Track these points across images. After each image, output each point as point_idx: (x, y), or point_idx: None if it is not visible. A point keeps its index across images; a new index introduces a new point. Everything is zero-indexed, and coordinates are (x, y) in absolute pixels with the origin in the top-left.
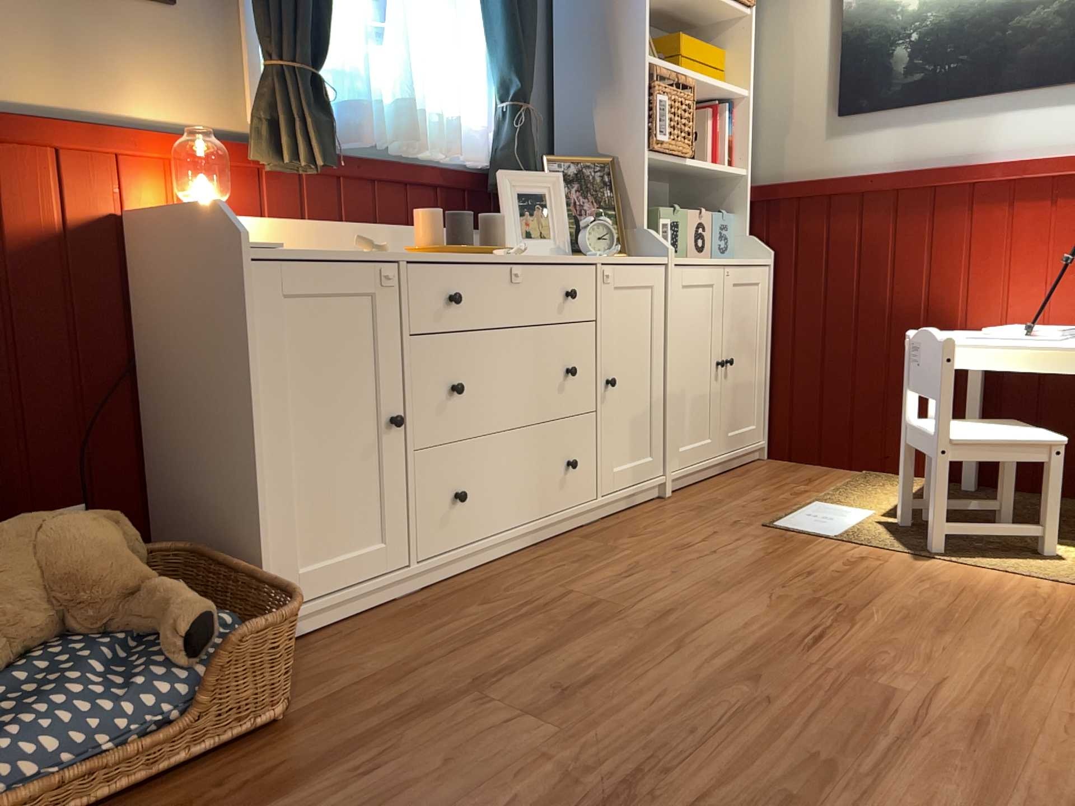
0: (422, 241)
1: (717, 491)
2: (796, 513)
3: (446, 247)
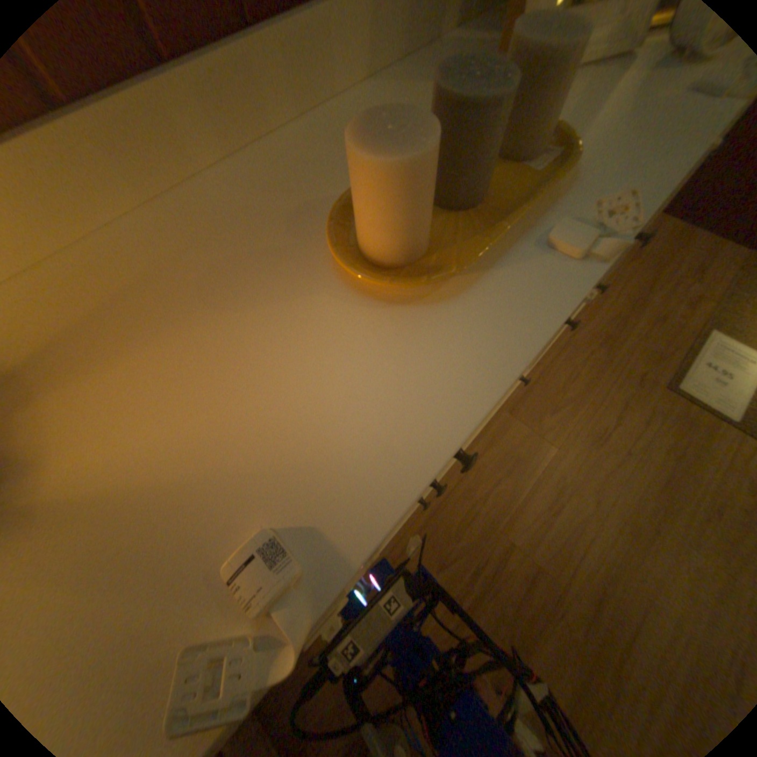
0: (383, 232)
1: (619, 298)
2: (696, 359)
3: (450, 274)
